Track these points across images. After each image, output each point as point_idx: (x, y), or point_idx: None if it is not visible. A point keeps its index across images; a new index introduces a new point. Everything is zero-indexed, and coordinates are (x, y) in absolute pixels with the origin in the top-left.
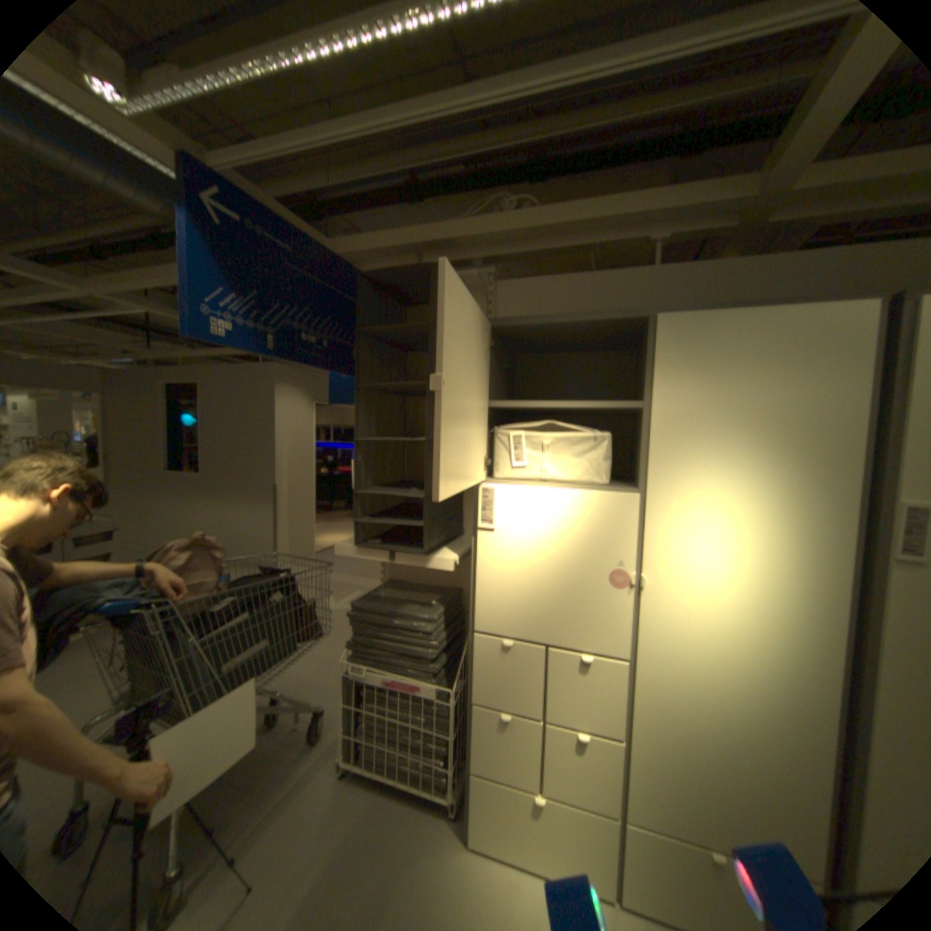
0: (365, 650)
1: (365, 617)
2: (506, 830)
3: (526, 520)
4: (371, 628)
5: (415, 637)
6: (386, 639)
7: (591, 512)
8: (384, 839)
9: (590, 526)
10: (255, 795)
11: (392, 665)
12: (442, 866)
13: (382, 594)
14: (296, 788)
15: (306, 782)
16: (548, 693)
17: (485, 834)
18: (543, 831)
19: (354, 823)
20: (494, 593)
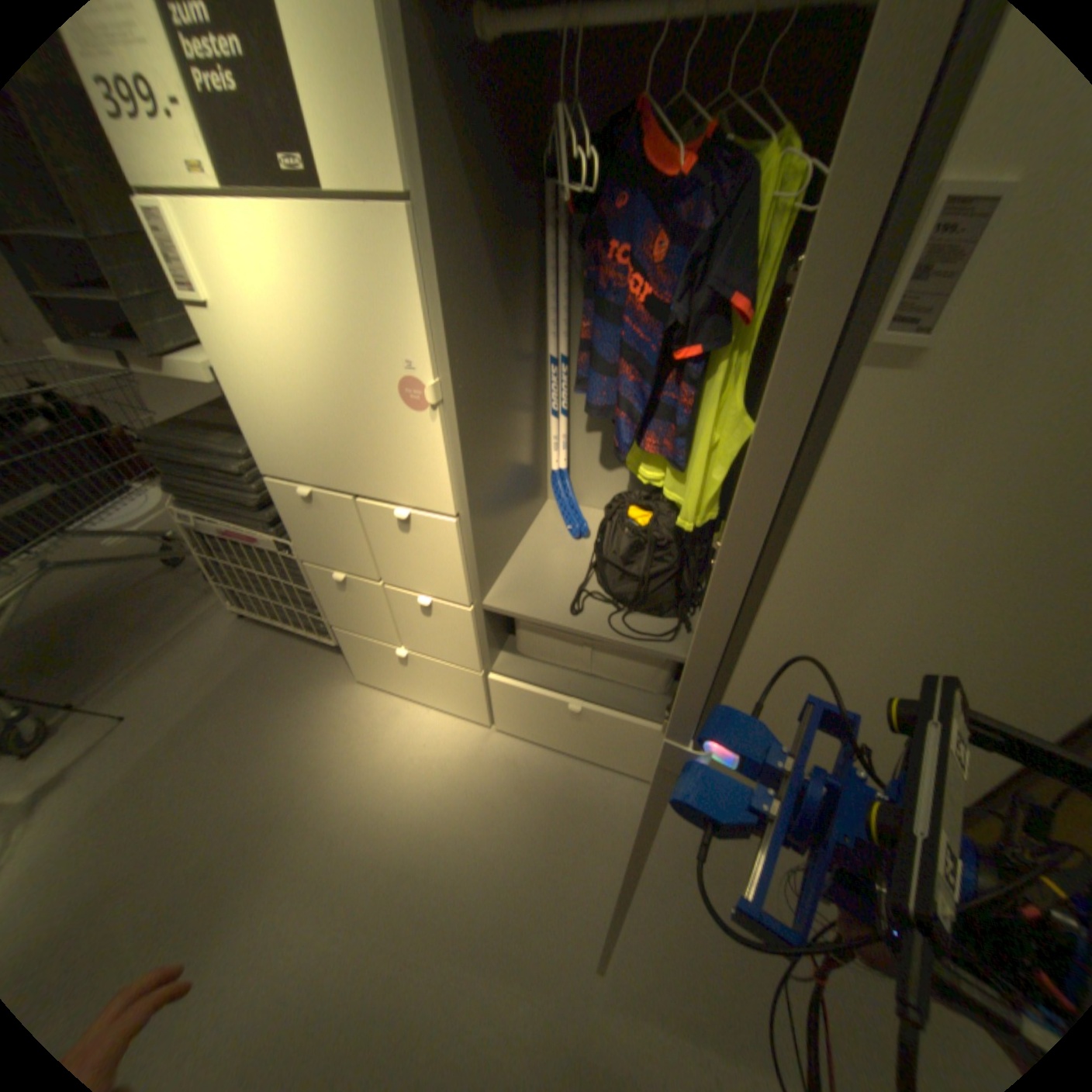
0: (183, 493)
1: (158, 453)
2: (382, 671)
3: (242, 278)
4: (175, 466)
5: (227, 479)
6: (201, 480)
7: (335, 253)
8: (272, 673)
9: (343, 286)
10: (144, 635)
11: (221, 511)
12: (326, 696)
13: (194, 417)
14: (190, 628)
15: (202, 621)
16: (375, 551)
17: (366, 672)
18: (414, 674)
19: (245, 659)
20: (260, 419)
